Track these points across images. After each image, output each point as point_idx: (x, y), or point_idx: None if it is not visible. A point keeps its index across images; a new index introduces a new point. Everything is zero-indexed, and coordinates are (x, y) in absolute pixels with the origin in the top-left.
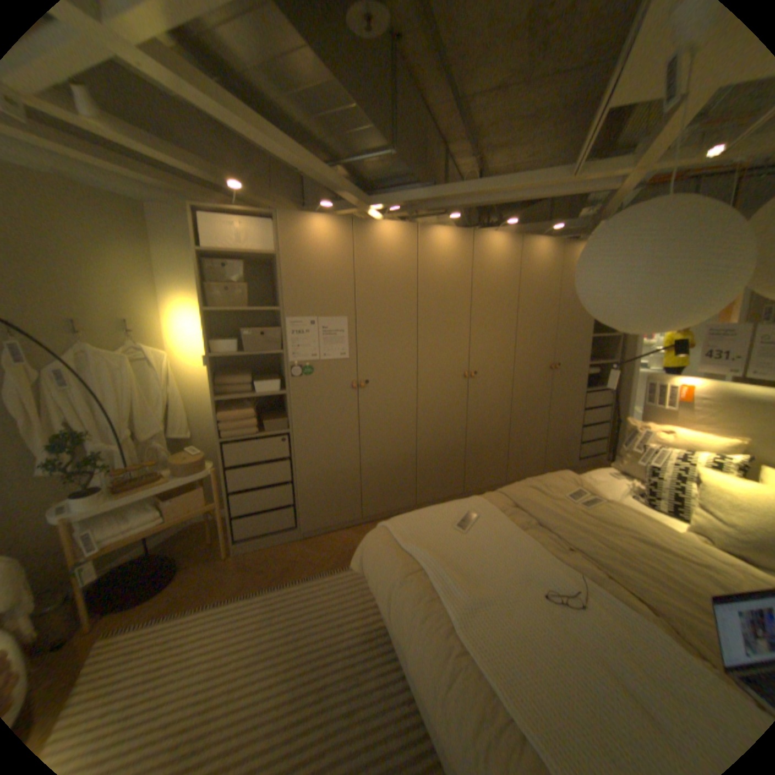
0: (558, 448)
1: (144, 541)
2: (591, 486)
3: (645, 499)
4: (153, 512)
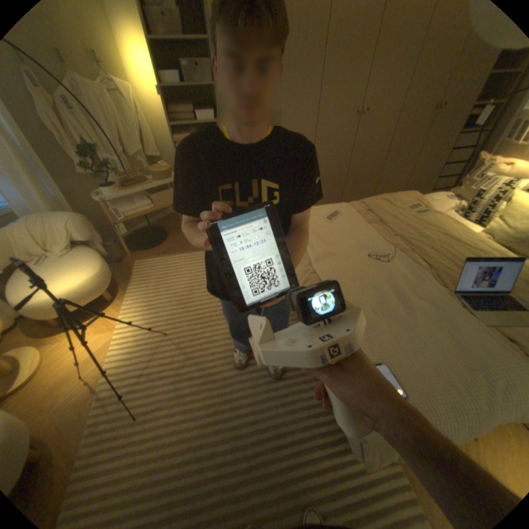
0: (418, 180)
1: (146, 218)
2: (428, 202)
3: (462, 212)
4: (146, 200)
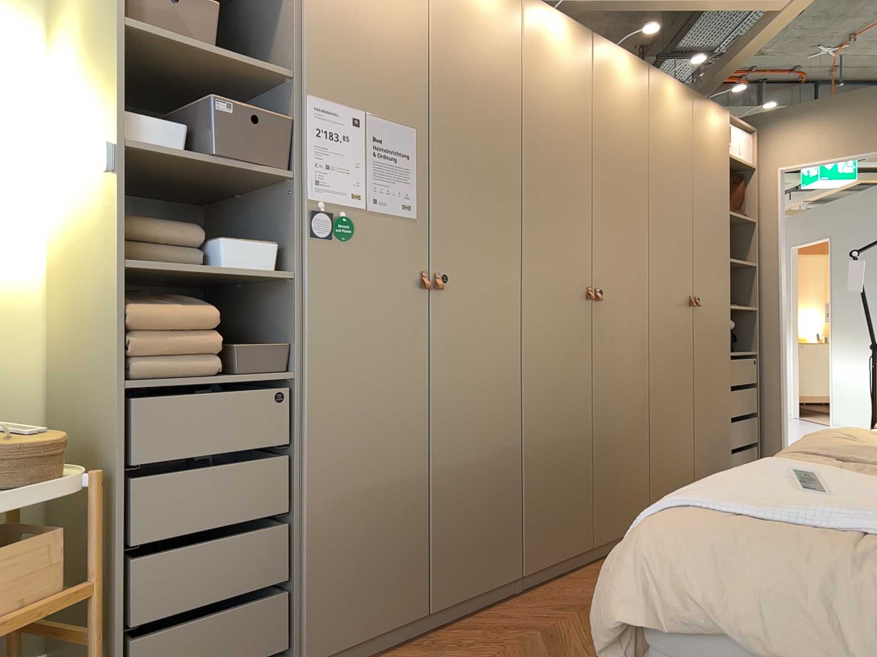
0: (708, 454)
1: None
2: None
3: None
4: None
